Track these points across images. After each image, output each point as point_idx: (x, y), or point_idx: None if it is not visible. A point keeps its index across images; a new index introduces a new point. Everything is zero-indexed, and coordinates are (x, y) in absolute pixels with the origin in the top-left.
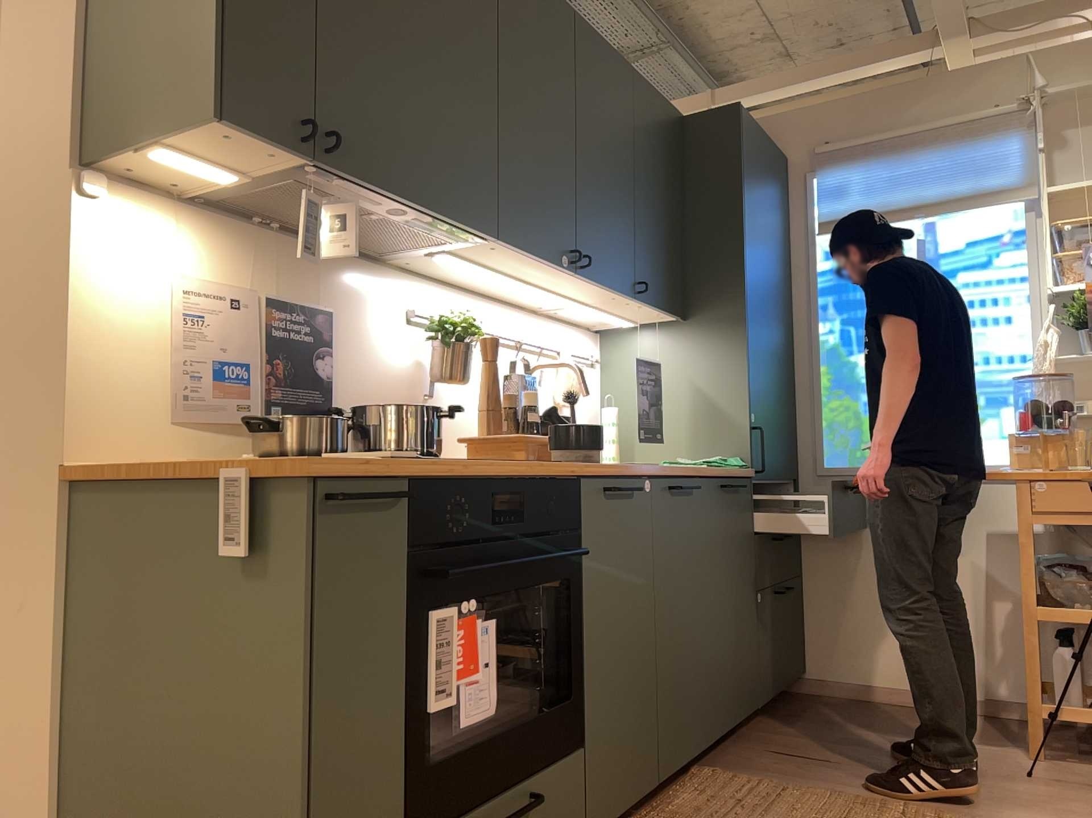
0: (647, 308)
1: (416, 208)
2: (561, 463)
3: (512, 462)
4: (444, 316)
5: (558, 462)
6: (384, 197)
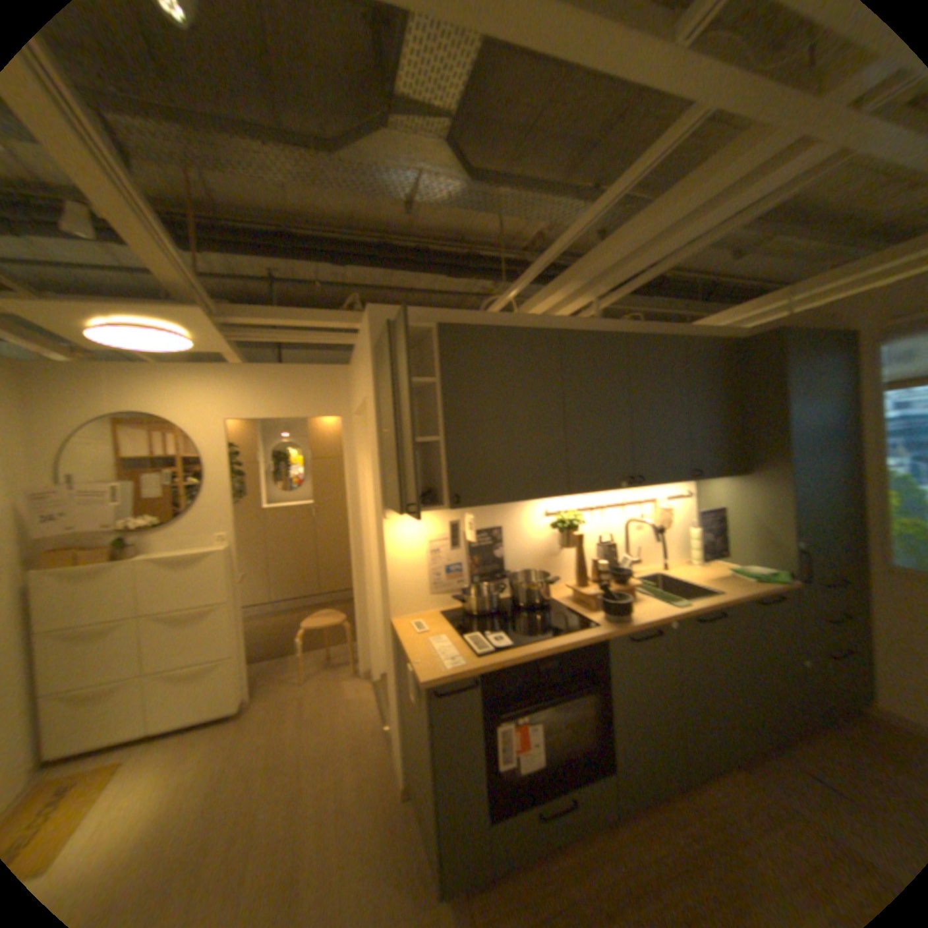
0: (709, 478)
1: (512, 501)
2: (596, 628)
3: (556, 639)
4: (561, 515)
5: (596, 626)
6: (493, 504)
